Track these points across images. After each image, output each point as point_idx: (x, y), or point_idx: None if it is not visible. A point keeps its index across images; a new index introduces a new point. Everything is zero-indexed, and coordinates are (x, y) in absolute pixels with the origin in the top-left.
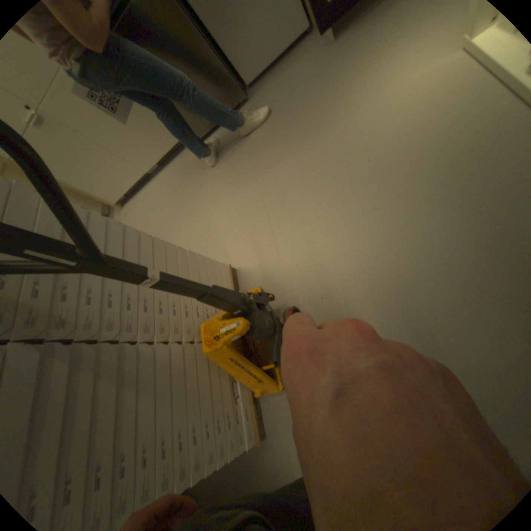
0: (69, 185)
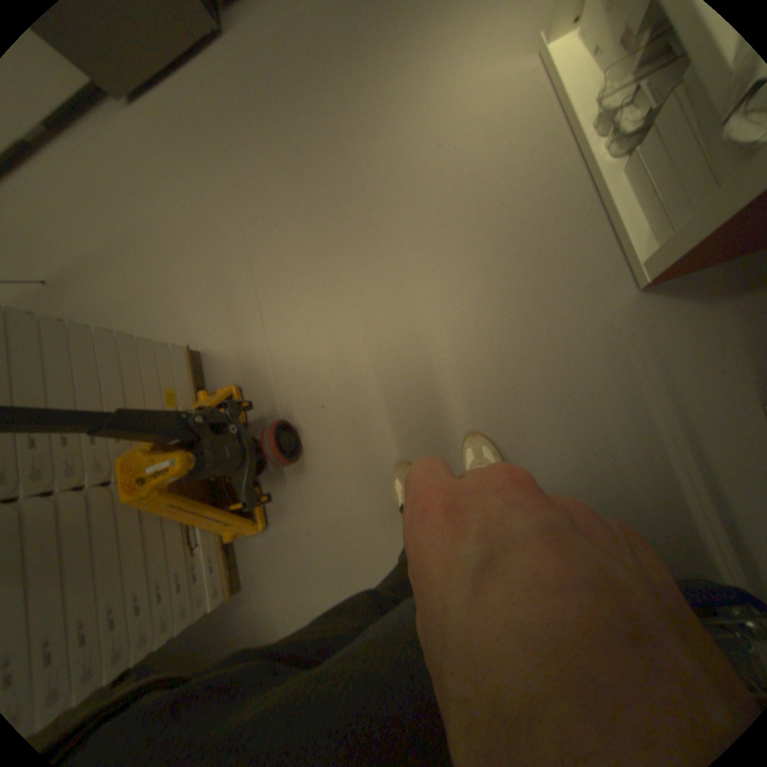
0: None
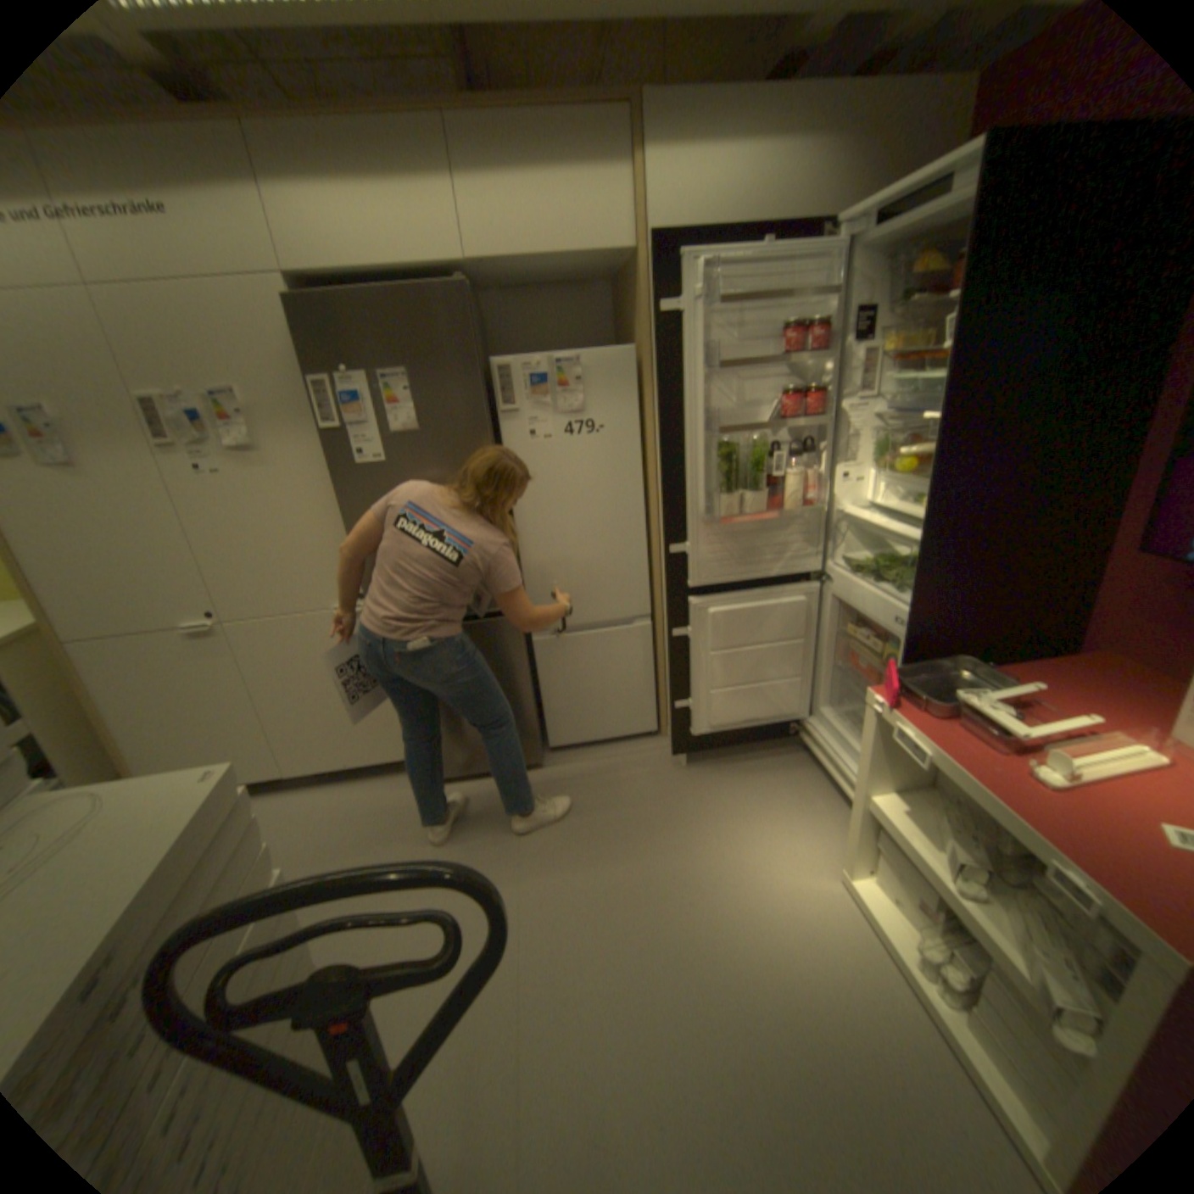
0: (103, 725)
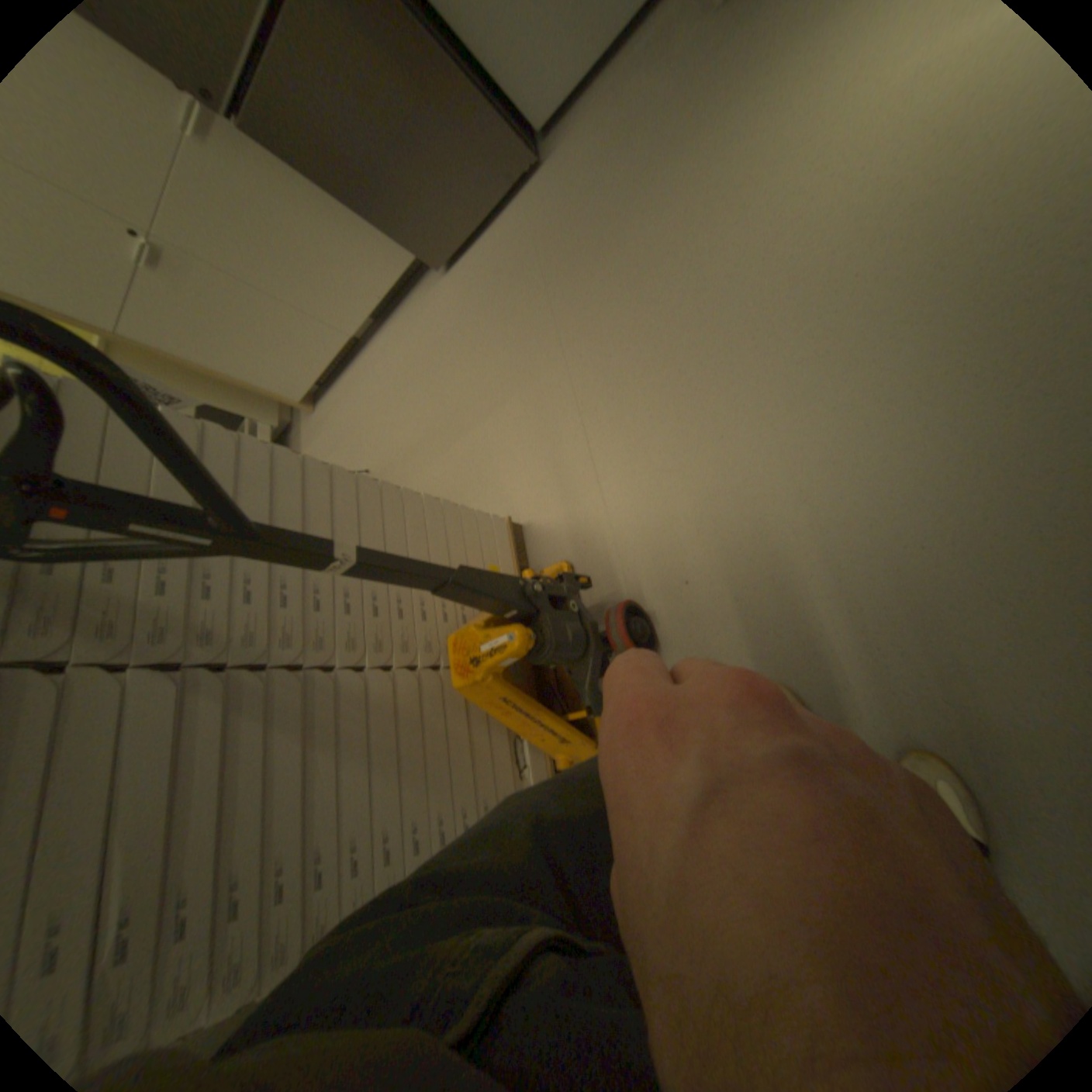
0: (217, 373)
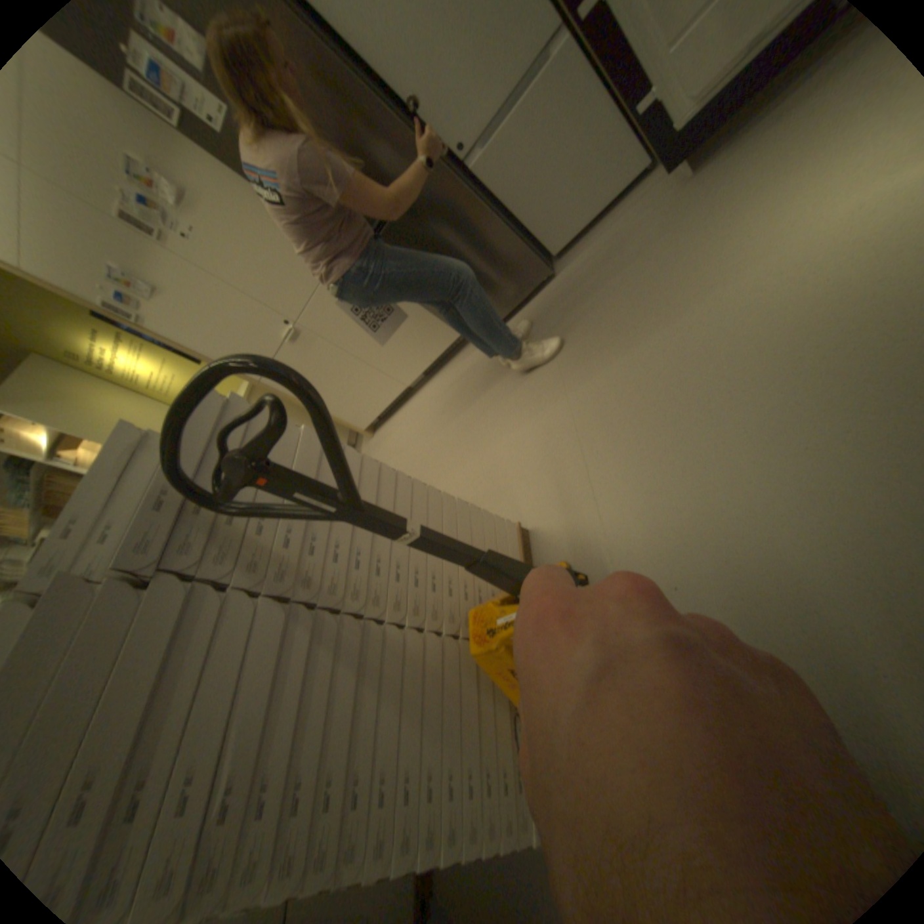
0: None
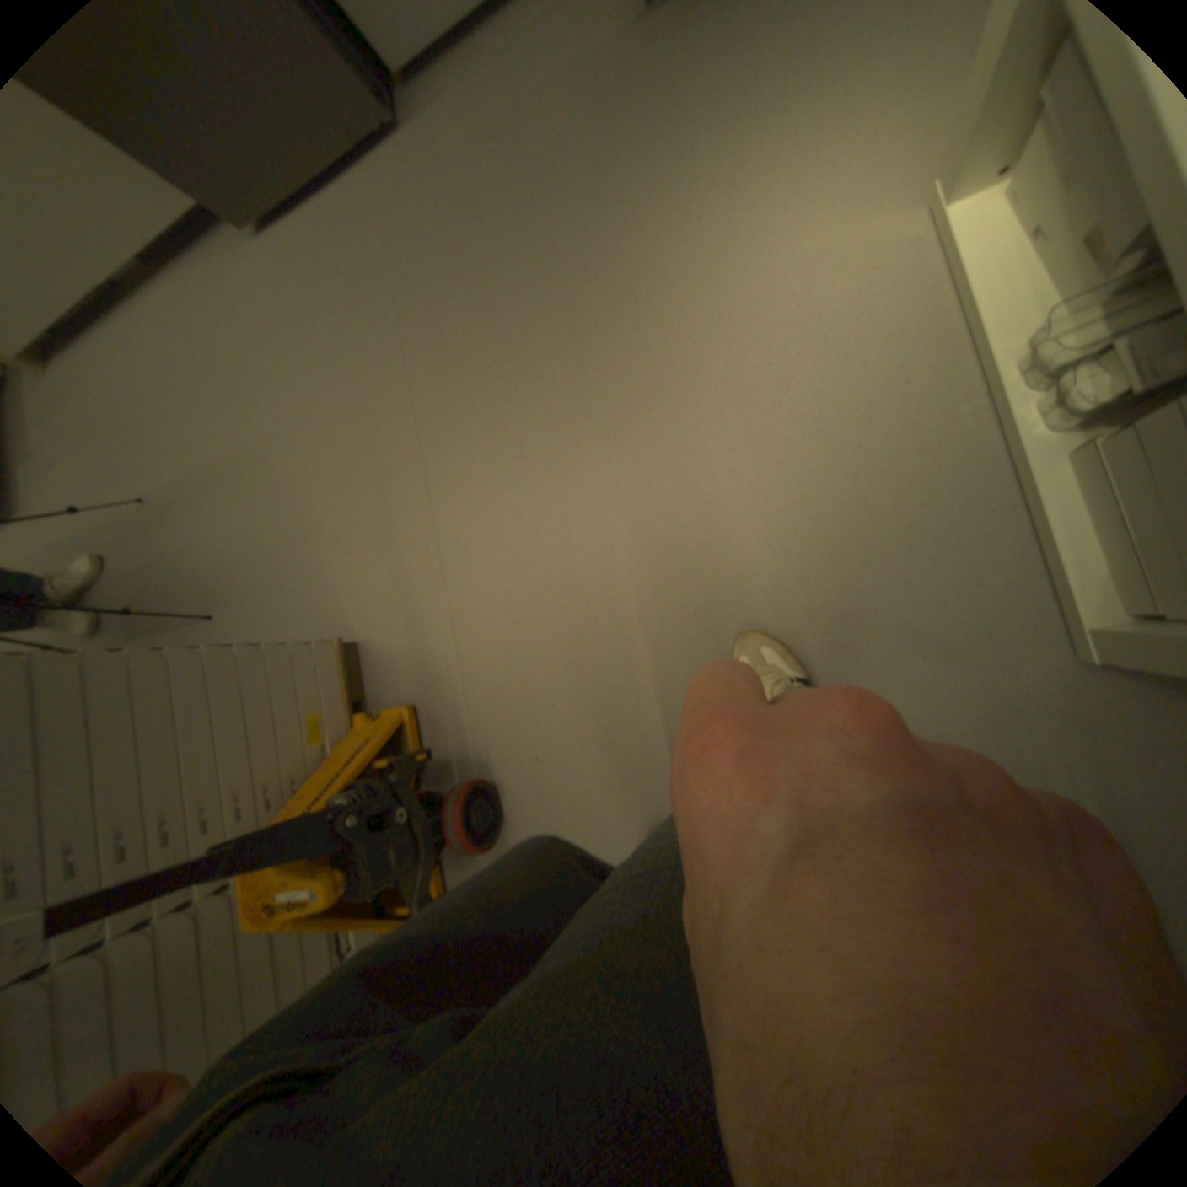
0: None
